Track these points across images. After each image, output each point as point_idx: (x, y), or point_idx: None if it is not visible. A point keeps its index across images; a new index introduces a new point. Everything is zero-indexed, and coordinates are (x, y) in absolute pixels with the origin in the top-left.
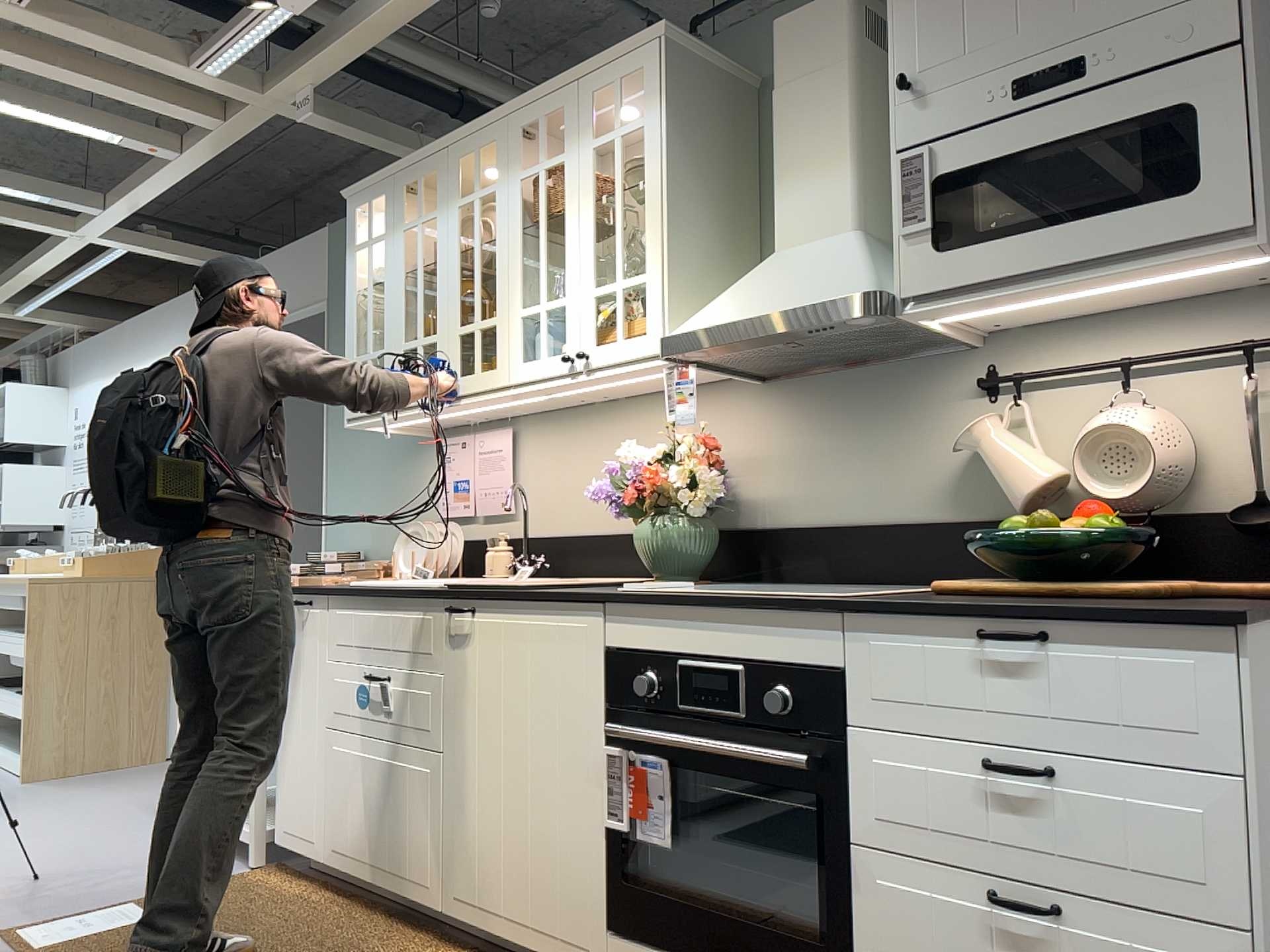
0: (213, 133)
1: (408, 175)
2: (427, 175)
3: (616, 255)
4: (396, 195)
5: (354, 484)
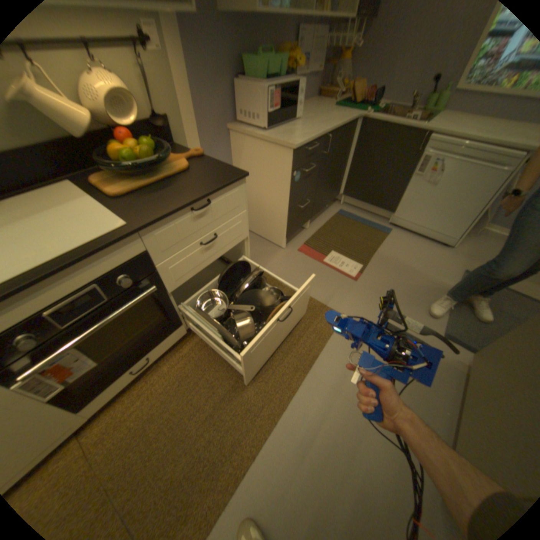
0: None
1: None
2: None
3: None
4: None
5: None
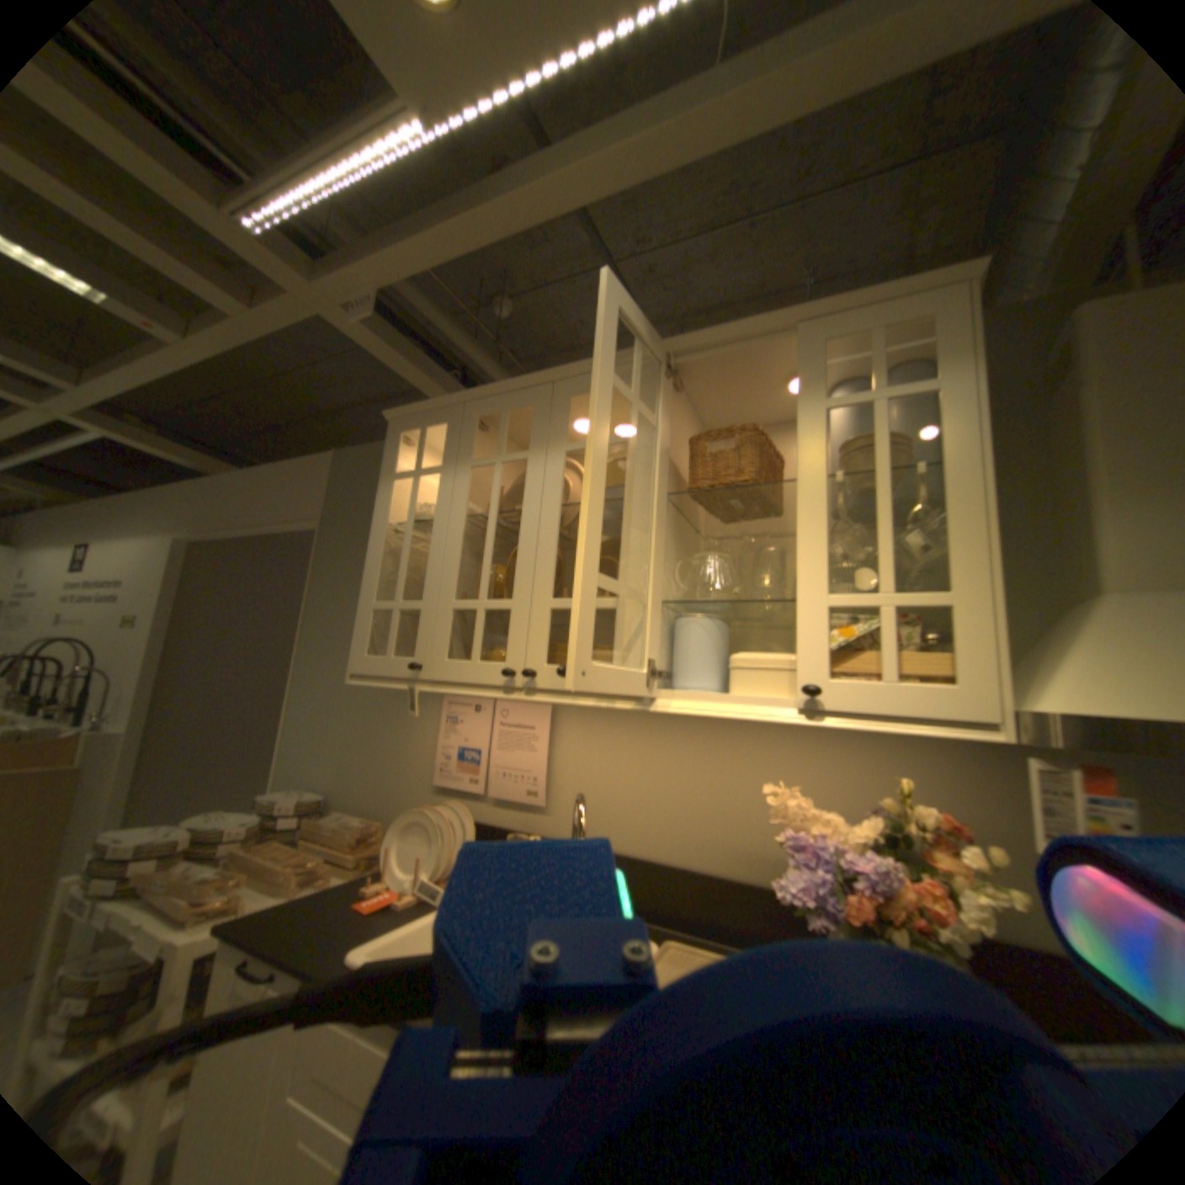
0: (228, 317)
1: (488, 403)
2: (518, 406)
3: (887, 555)
4: (466, 424)
5: (325, 717)
